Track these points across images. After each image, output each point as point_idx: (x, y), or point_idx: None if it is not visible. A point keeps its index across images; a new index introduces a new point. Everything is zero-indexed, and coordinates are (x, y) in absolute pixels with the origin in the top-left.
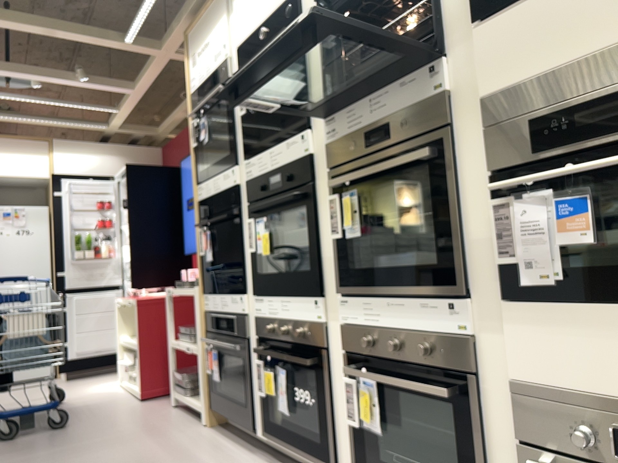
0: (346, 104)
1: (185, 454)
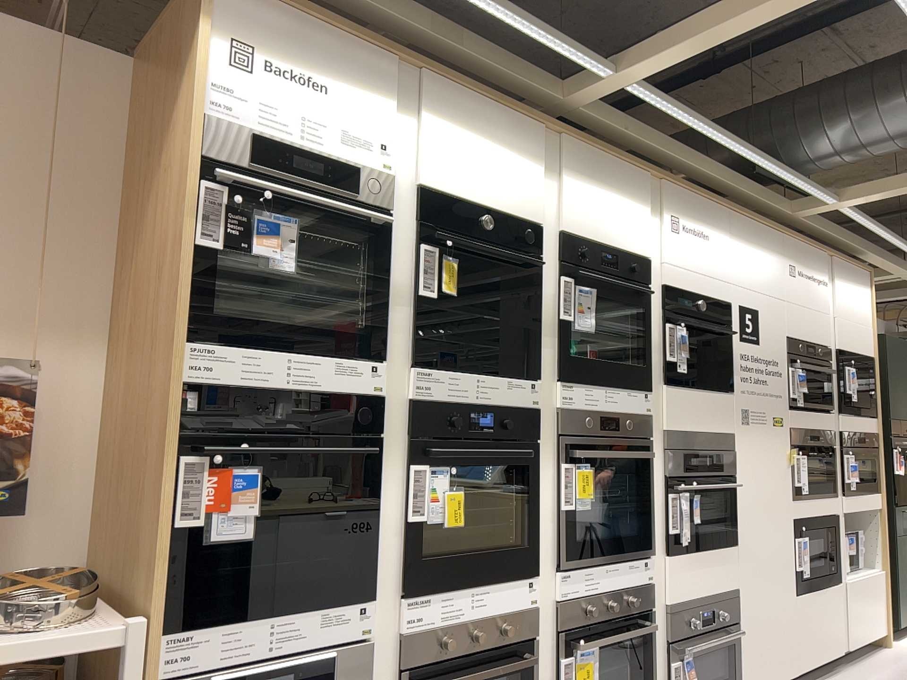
0: (581, 381)
1: None
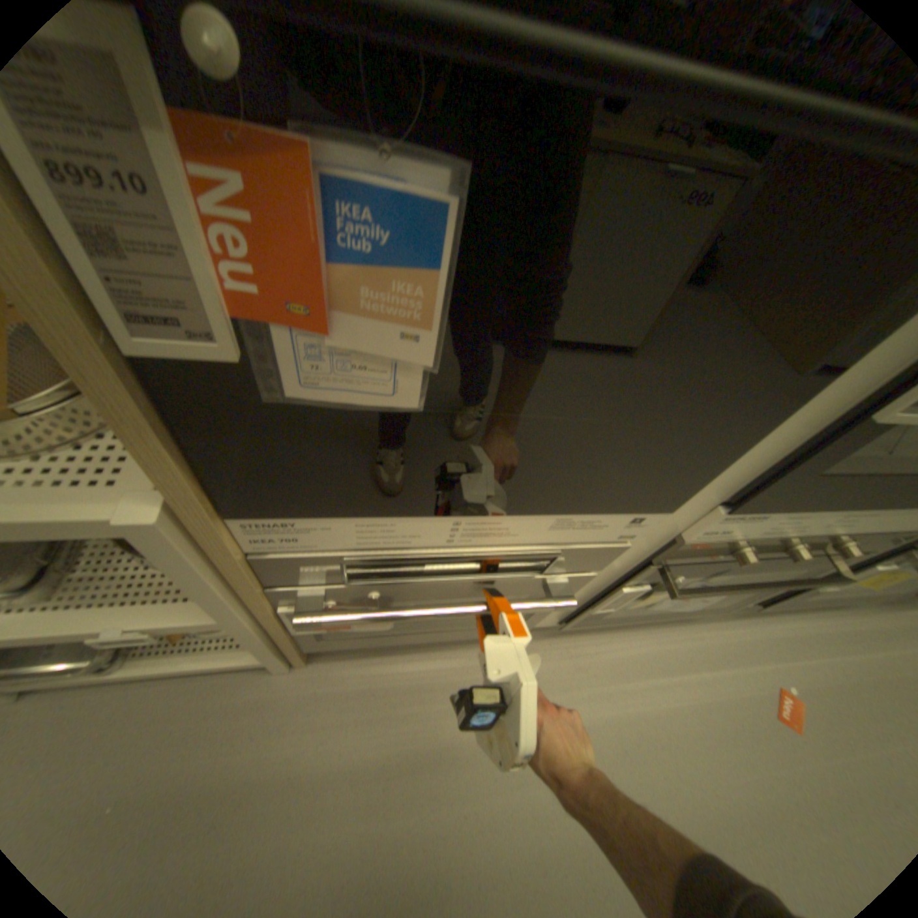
0: None
1: (424, 764)
